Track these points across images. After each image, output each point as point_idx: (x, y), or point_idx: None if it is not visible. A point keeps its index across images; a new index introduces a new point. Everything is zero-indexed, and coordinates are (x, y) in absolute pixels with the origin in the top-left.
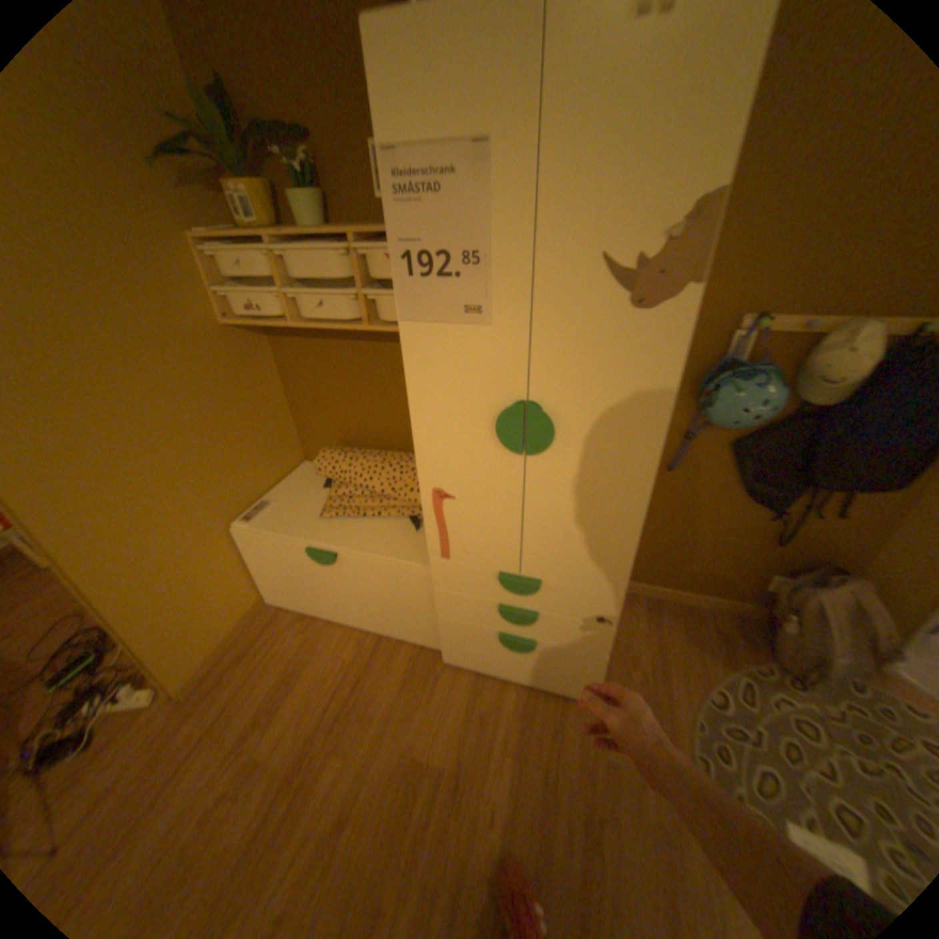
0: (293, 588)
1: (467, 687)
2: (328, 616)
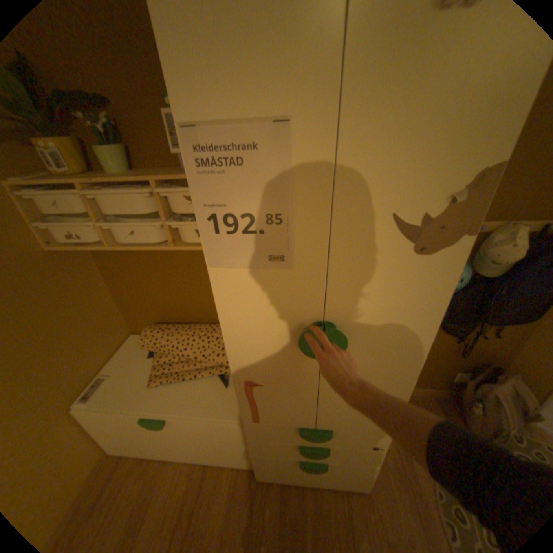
0: (130, 444)
1: (277, 500)
2: (161, 458)
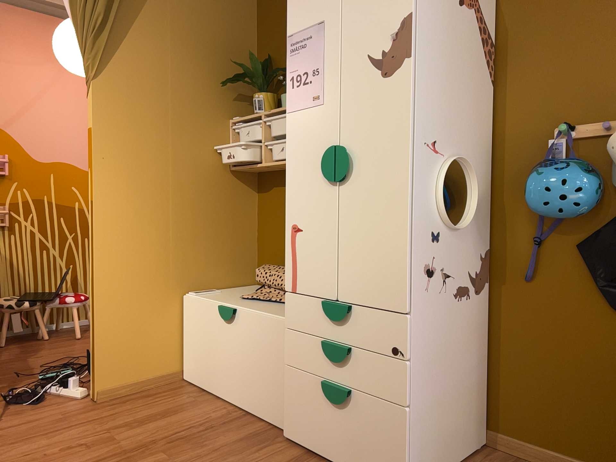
0: (203, 357)
1: (291, 457)
2: (217, 392)
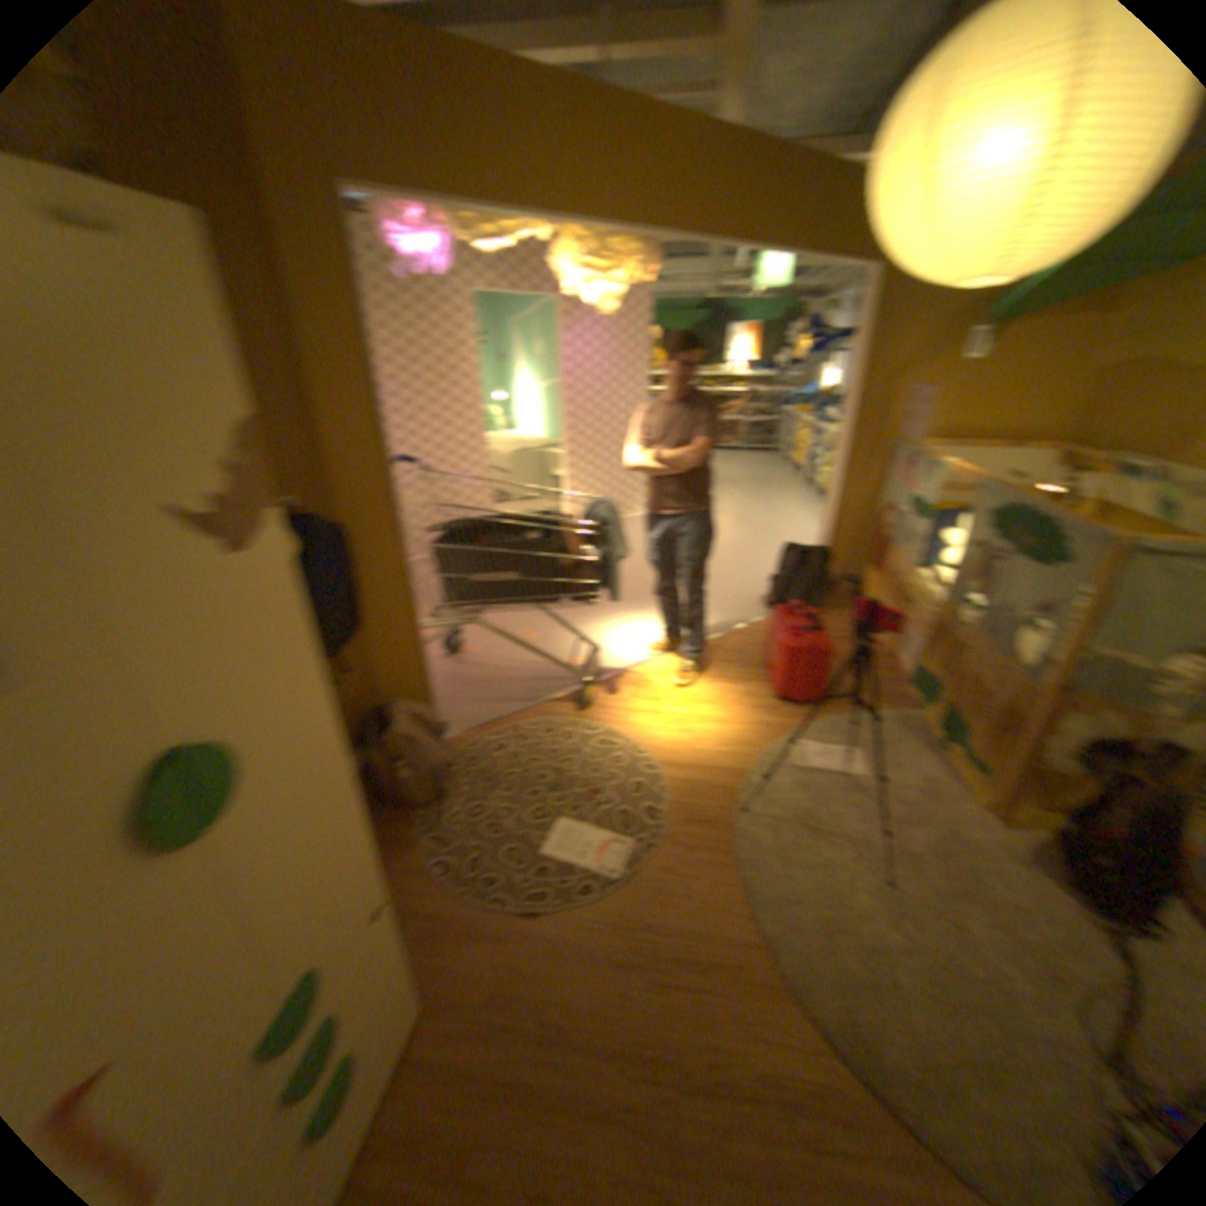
0: None
1: None
2: None
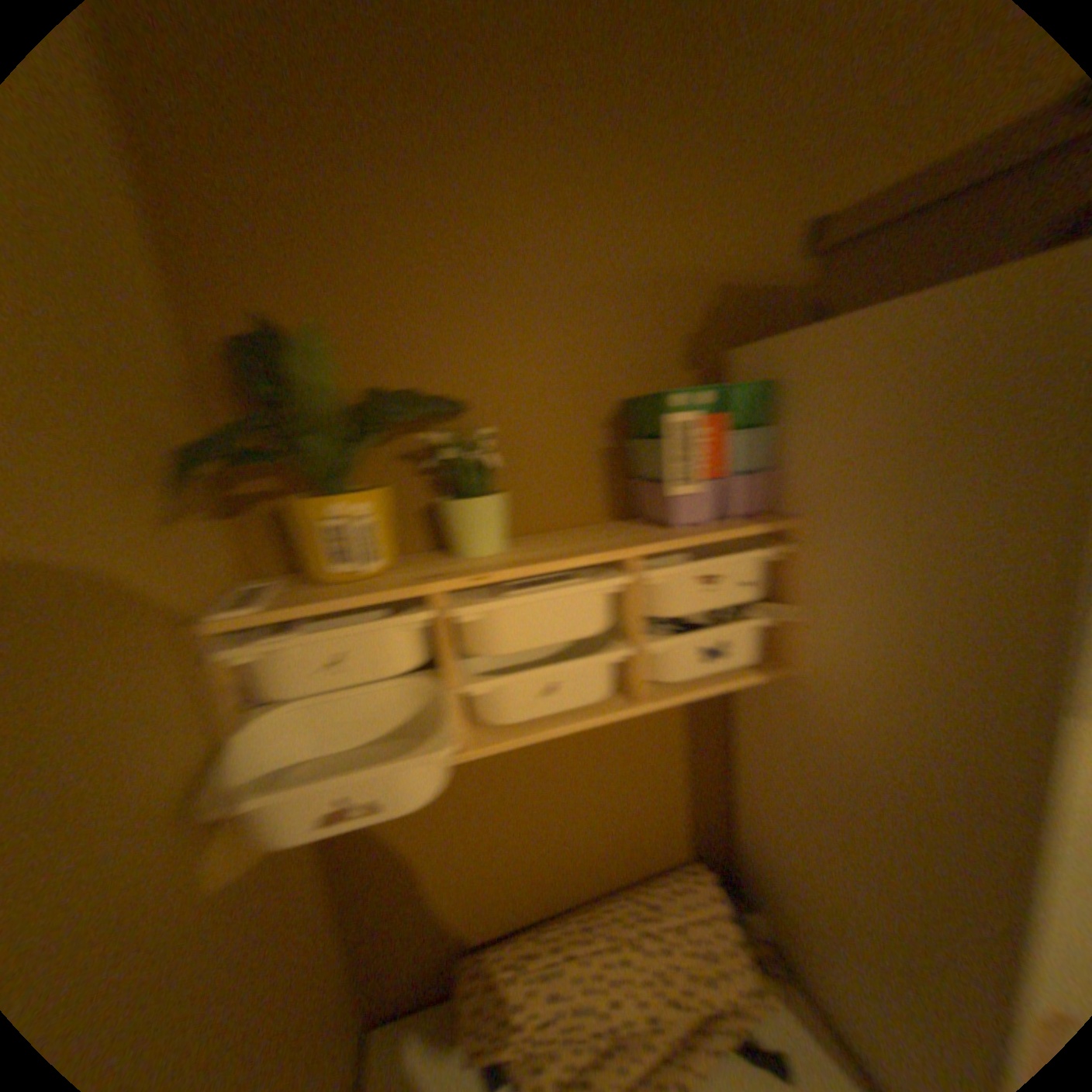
0: None
1: None
2: None
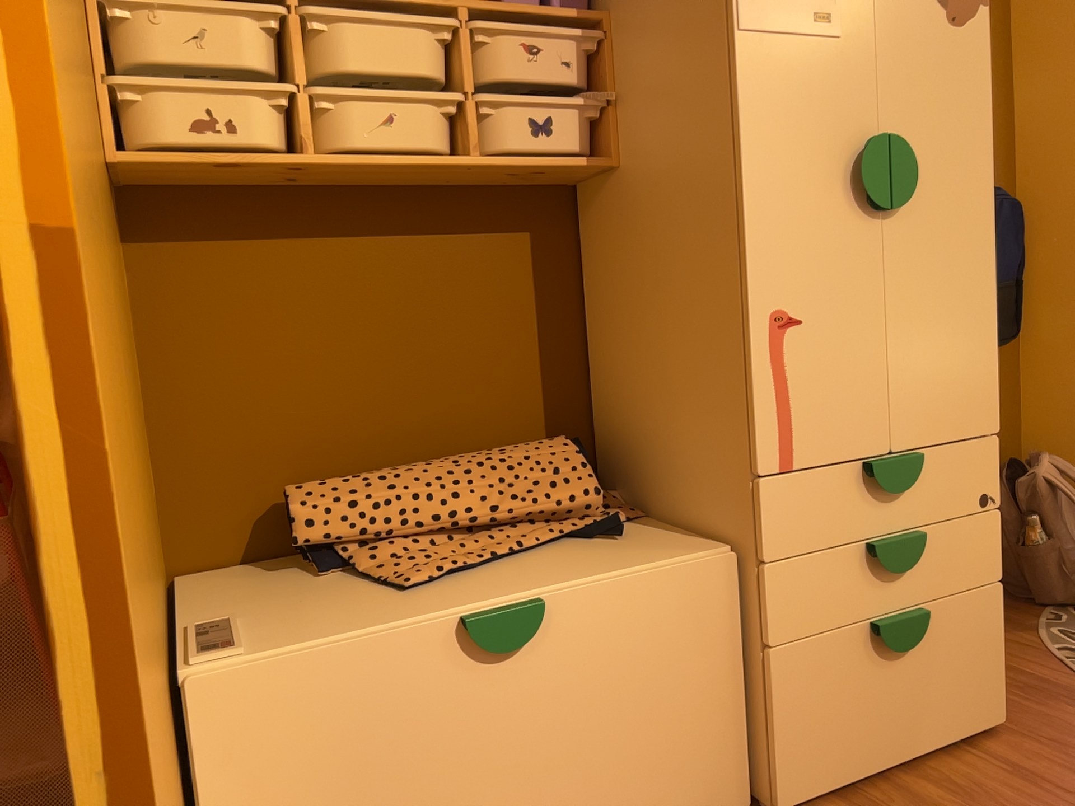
0: None
1: None
2: None
